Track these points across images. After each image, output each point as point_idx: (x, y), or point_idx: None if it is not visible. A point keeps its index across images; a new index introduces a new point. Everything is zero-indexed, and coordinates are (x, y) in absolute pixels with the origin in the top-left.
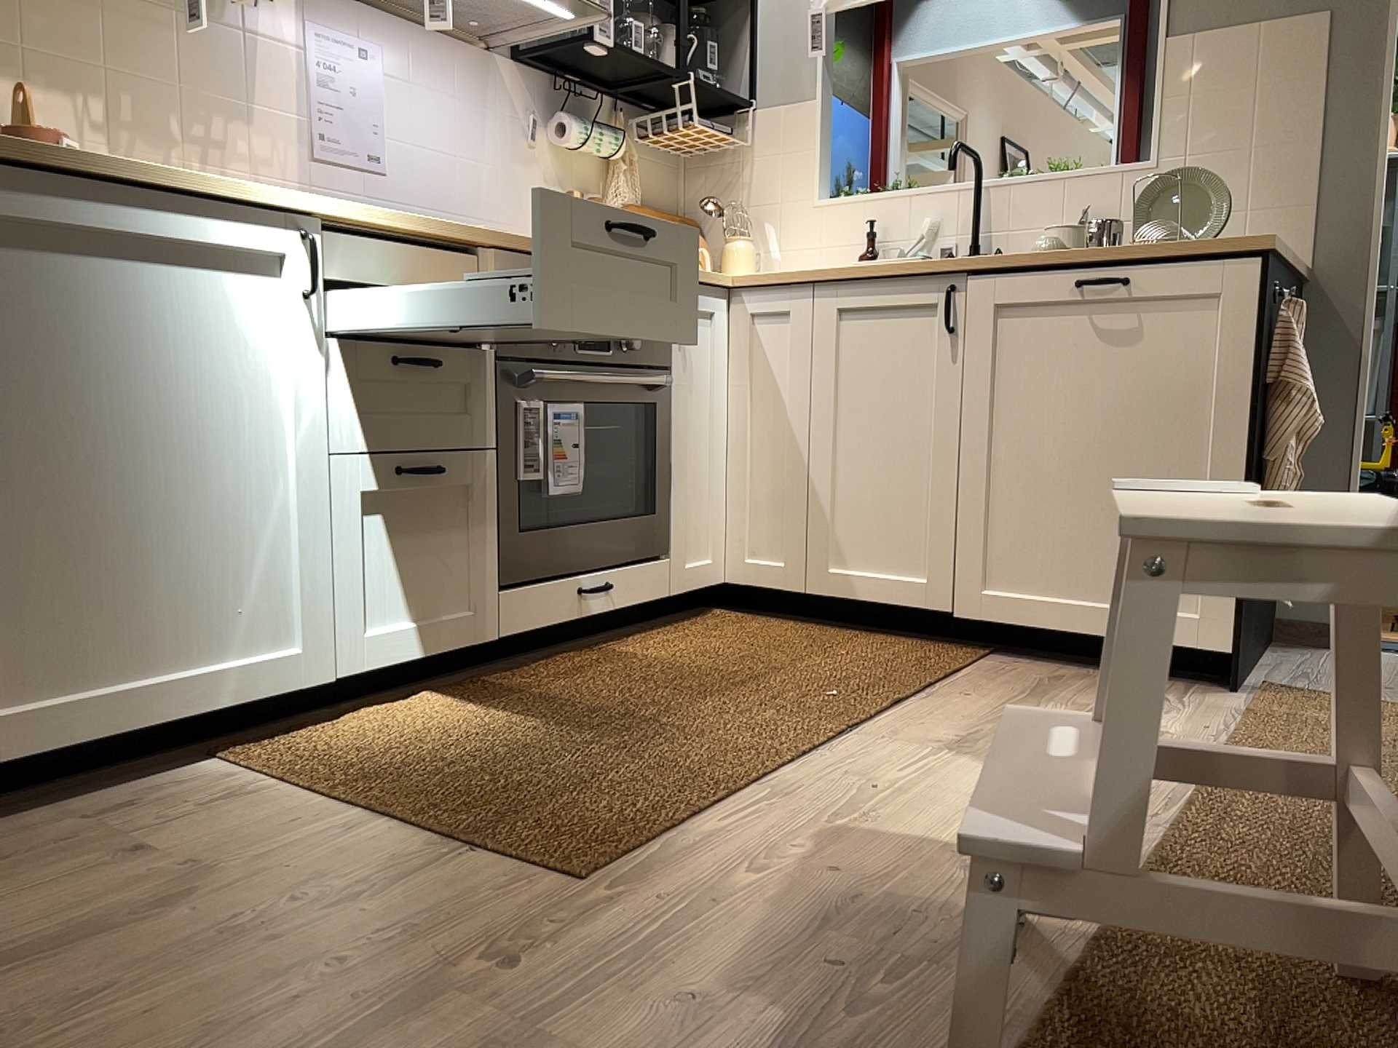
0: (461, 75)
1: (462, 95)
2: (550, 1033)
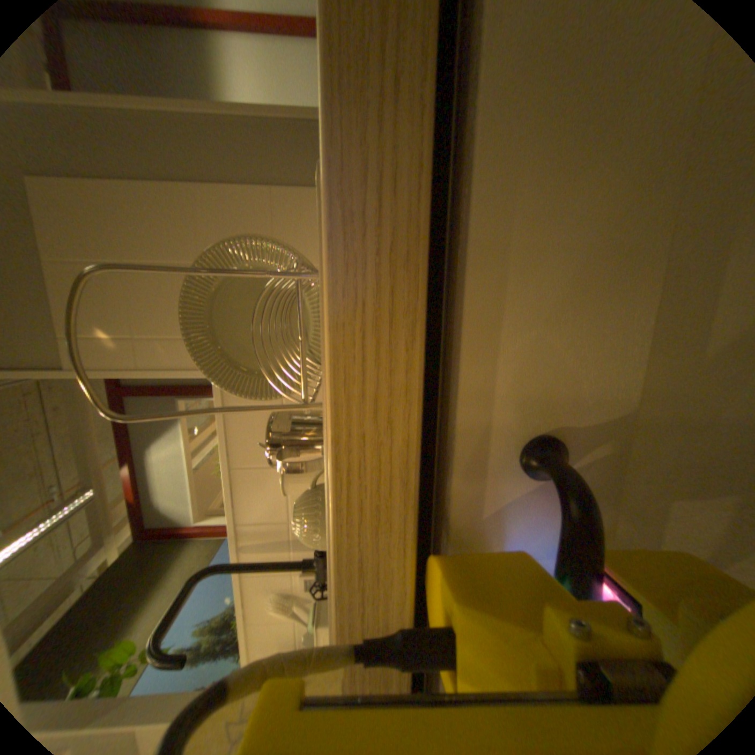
0: None
1: None
2: None
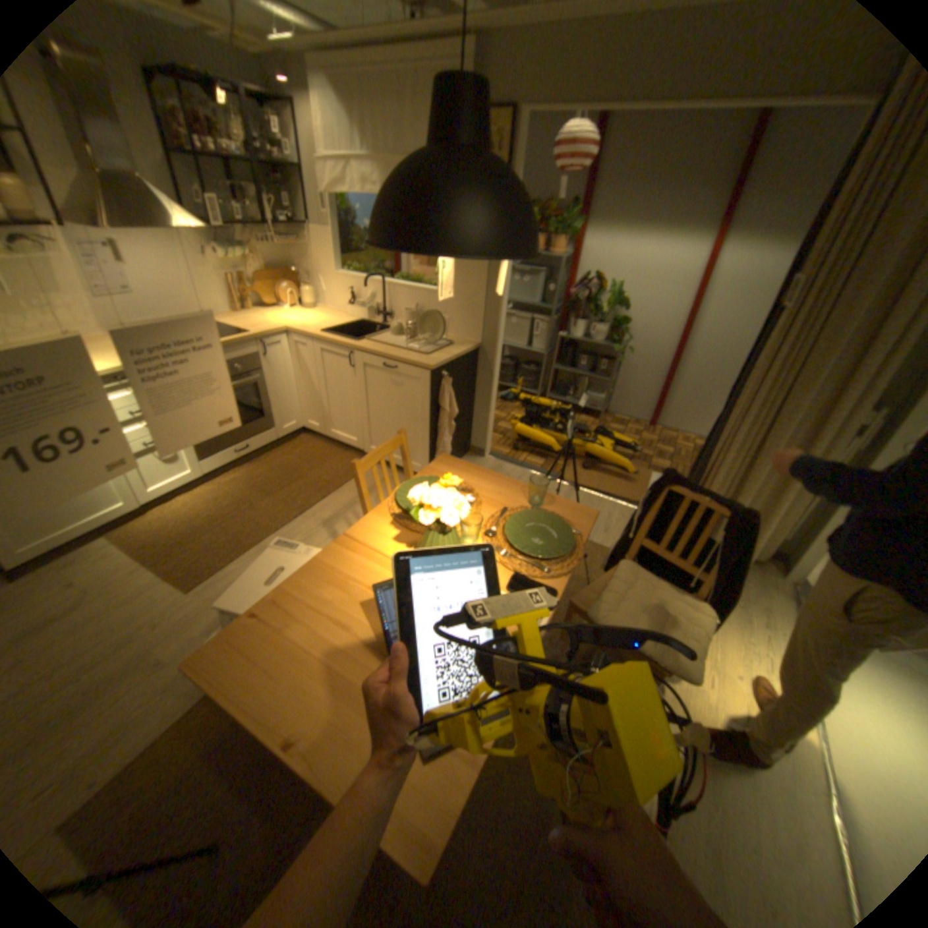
0: (157, 237)
1: (160, 246)
2: (154, 647)
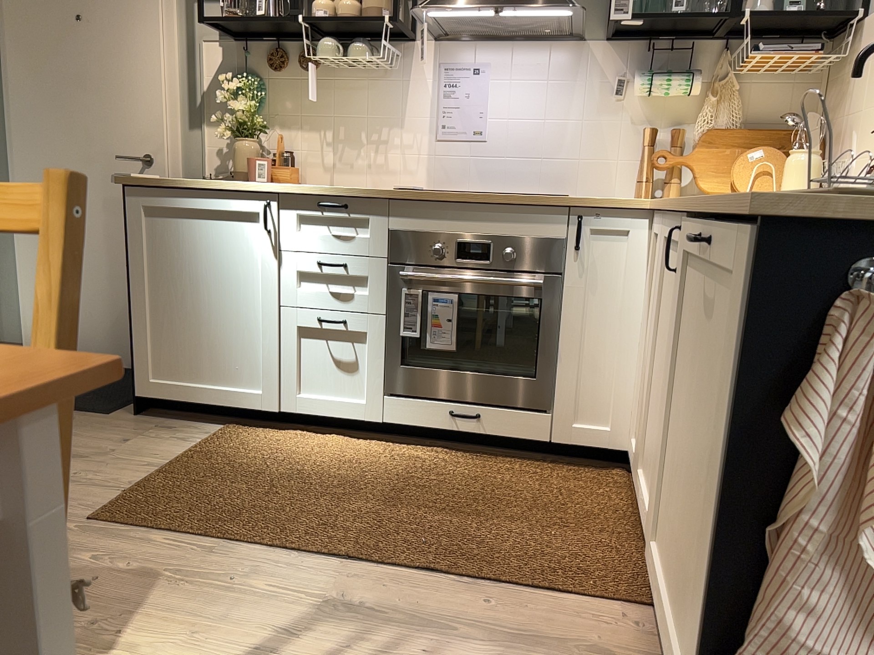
0: (552, 63)
1: (551, 76)
2: None
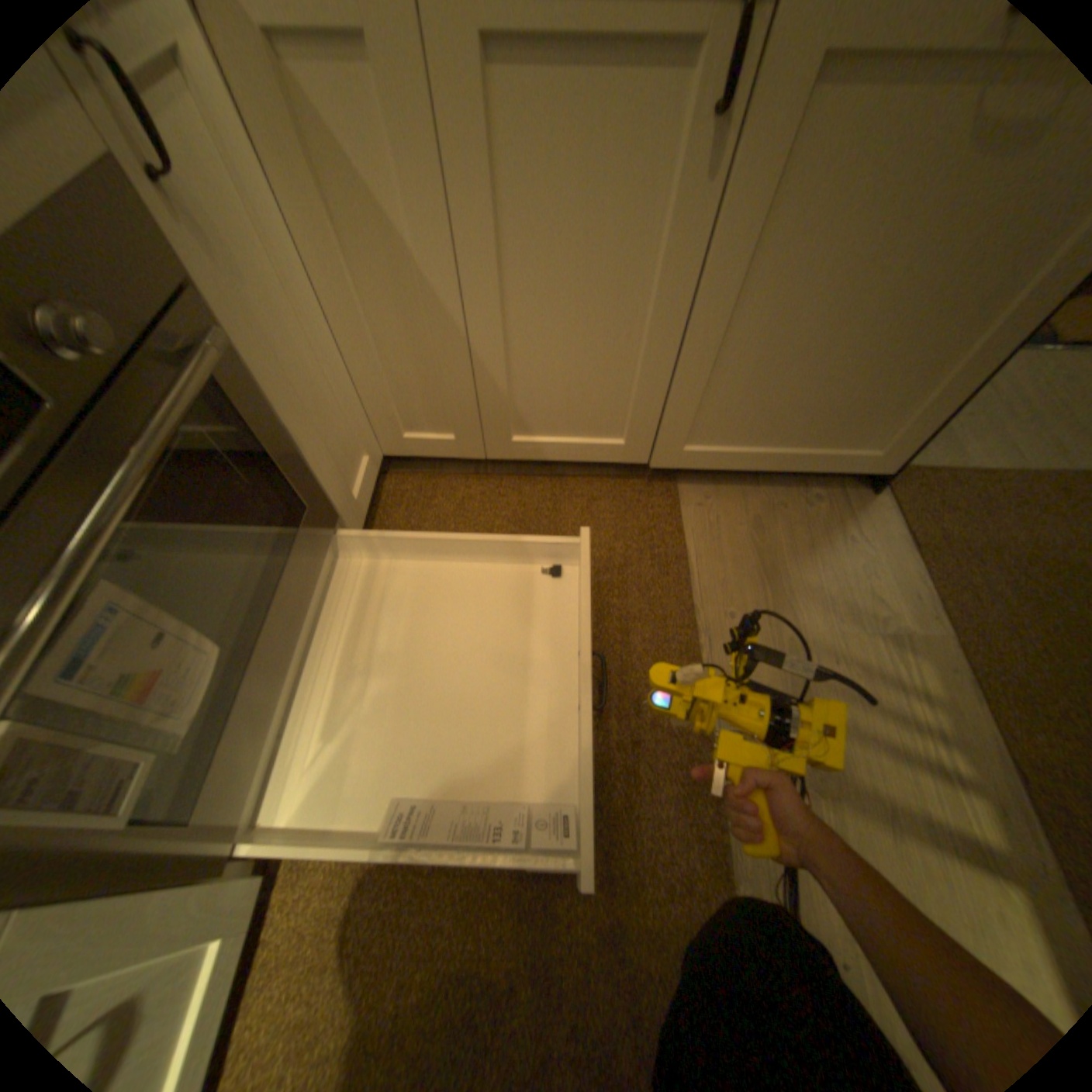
0: None
1: None
2: None
